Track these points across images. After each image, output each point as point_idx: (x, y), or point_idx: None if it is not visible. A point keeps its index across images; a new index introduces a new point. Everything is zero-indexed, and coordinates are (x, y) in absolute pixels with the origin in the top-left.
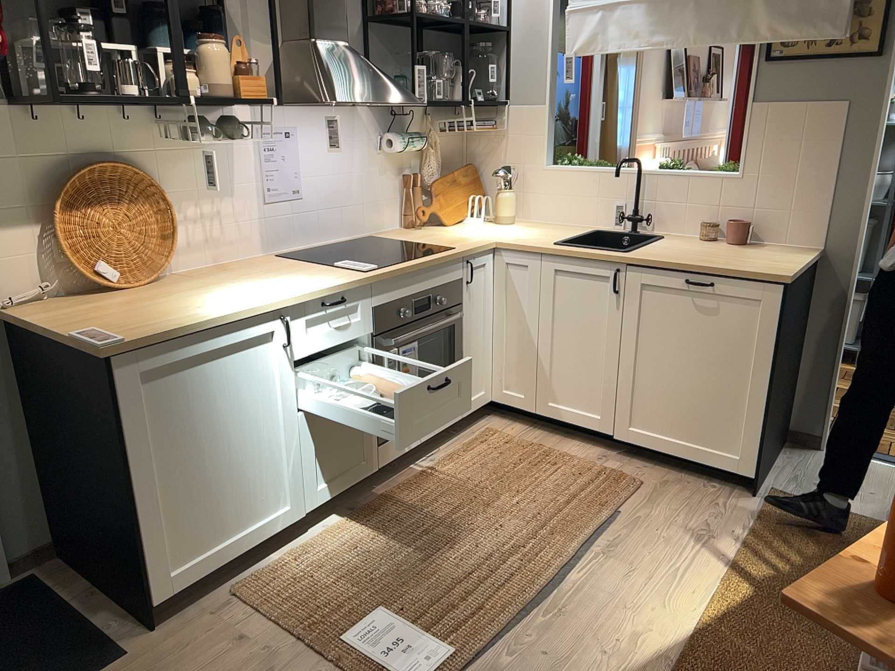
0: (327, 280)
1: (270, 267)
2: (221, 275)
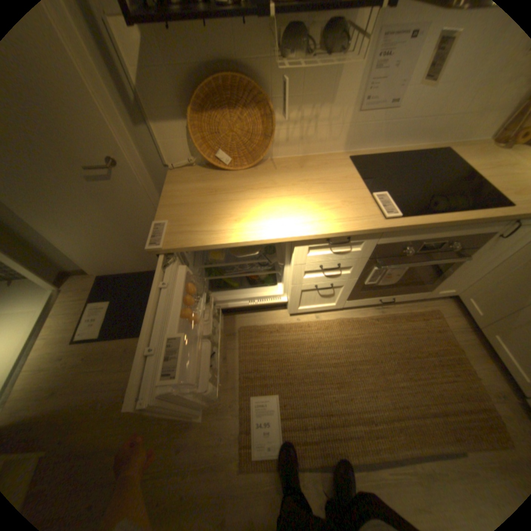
0: (344, 219)
1: (331, 172)
2: (292, 173)
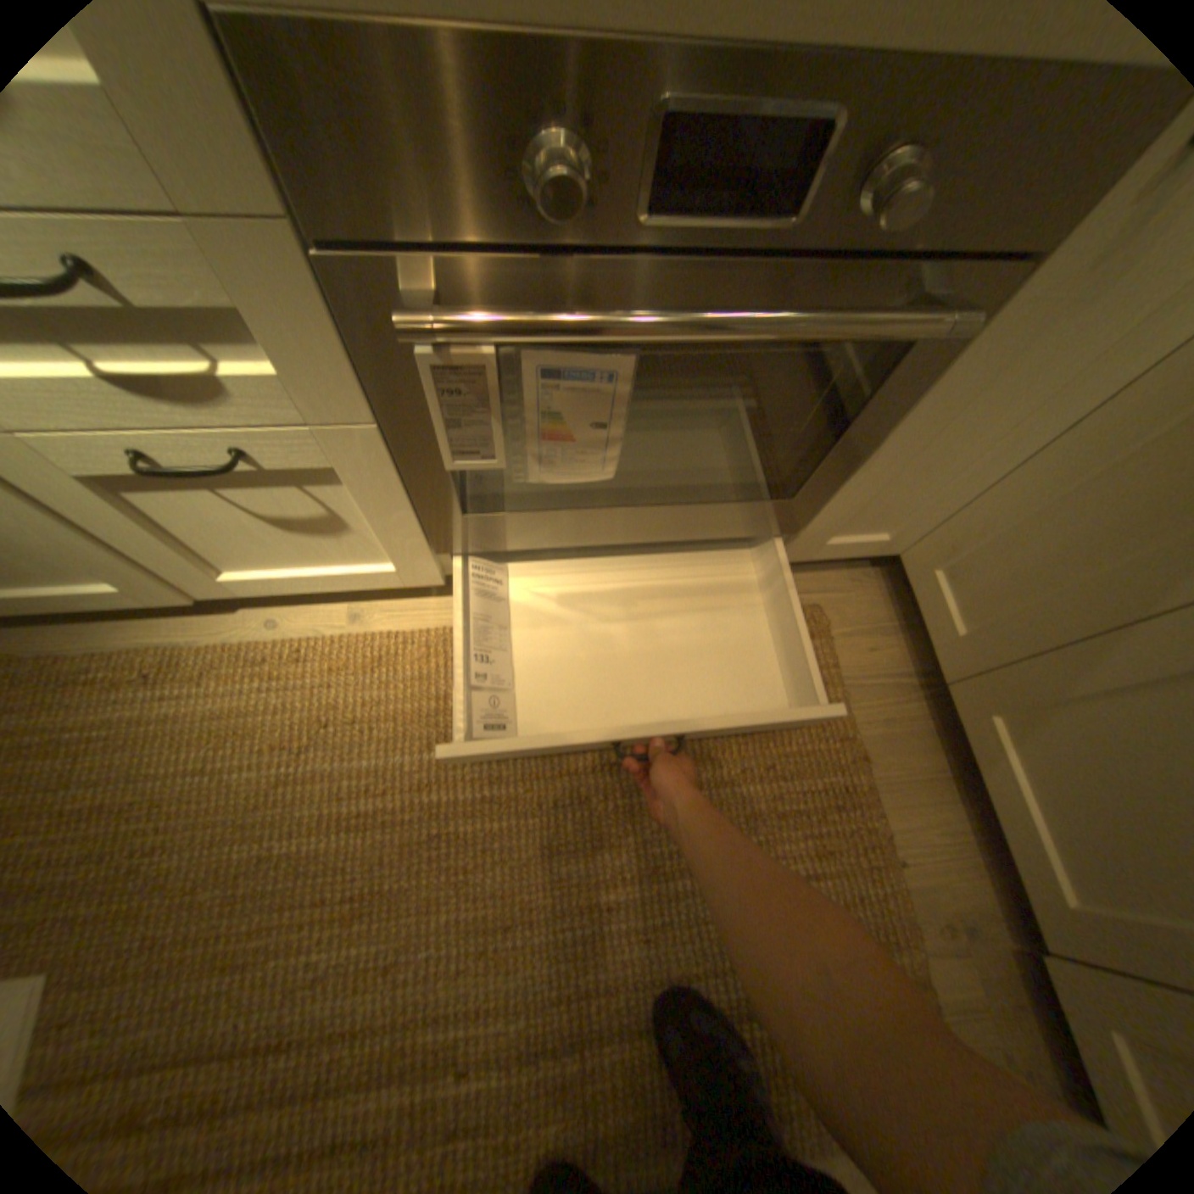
0: None
1: None
2: None
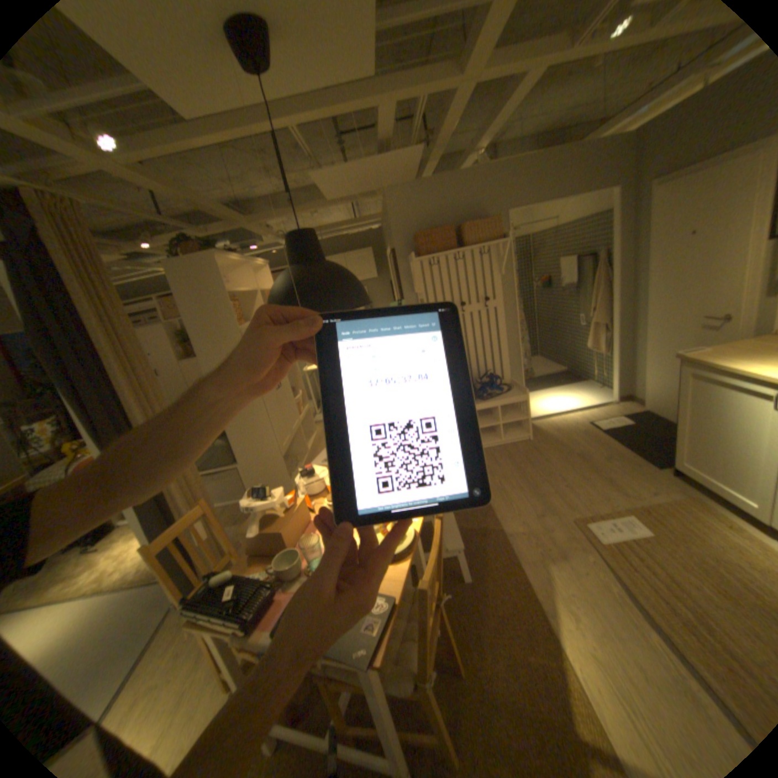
0: None
1: None
2: None
